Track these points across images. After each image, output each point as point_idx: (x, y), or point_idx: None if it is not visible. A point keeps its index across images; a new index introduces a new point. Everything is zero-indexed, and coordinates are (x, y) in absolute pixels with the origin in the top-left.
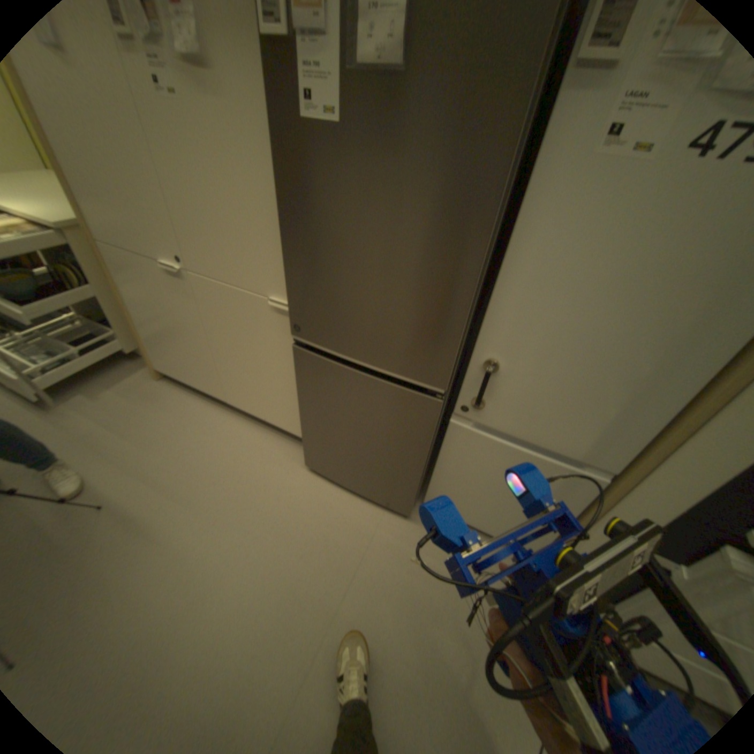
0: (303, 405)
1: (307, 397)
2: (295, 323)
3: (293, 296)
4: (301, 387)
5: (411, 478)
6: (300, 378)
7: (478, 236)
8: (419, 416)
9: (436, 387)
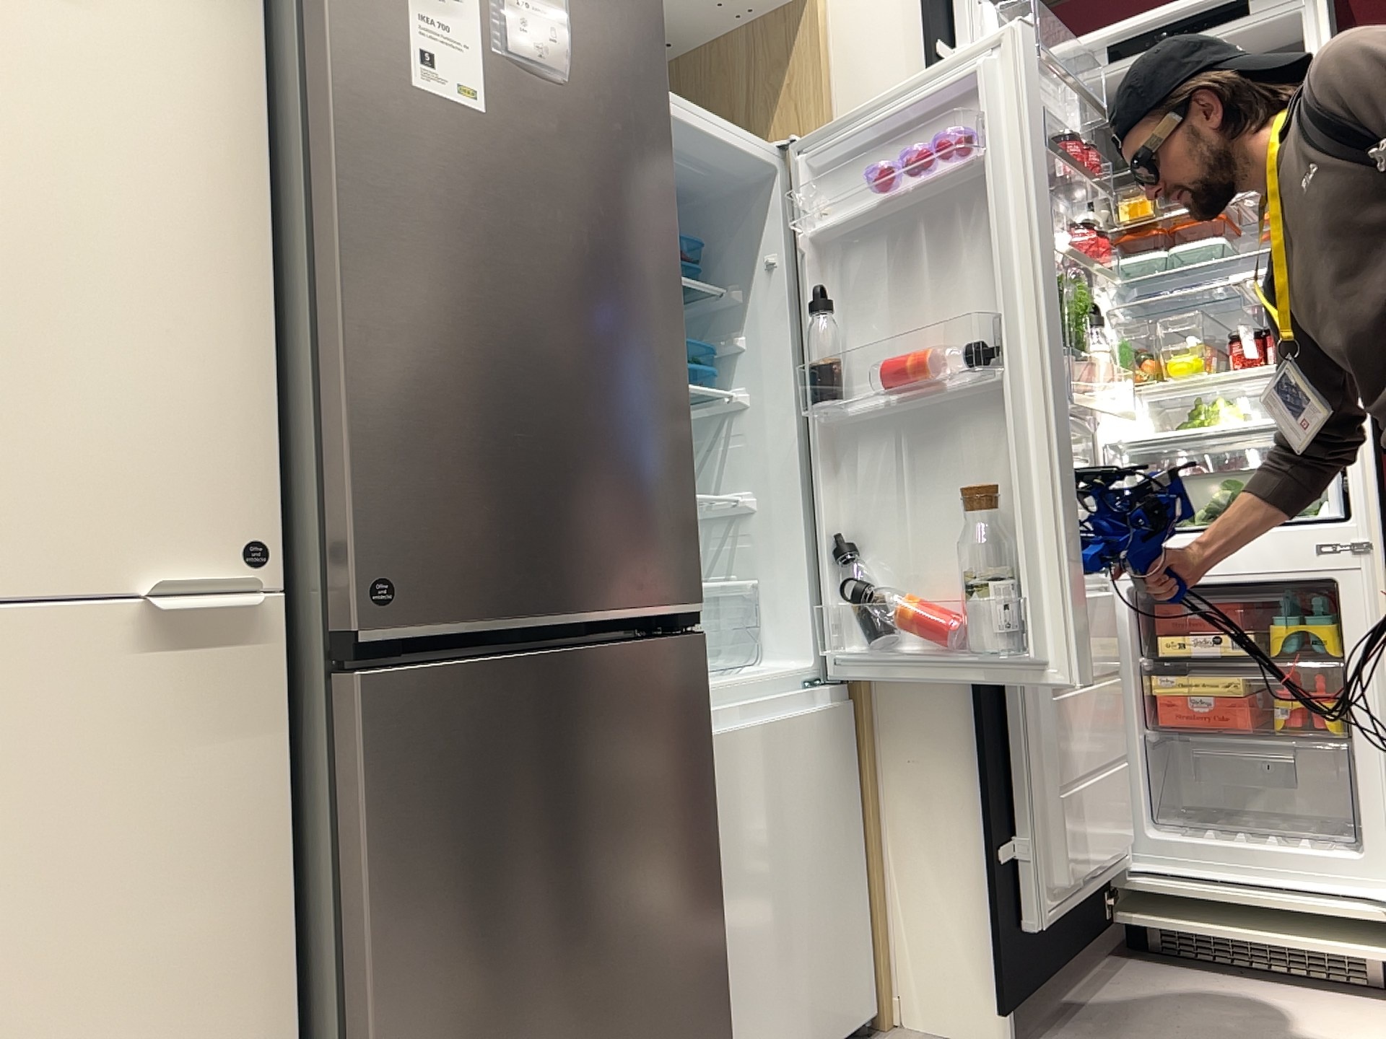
0: (390, 960)
1: (412, 895)
2: (373, 578)
3: (369, 485)
4: (386, 863)
5: (711, 963)
6: (384, 814)
7: (674, 300)
8: (685, 708)
9: (691, 605)
